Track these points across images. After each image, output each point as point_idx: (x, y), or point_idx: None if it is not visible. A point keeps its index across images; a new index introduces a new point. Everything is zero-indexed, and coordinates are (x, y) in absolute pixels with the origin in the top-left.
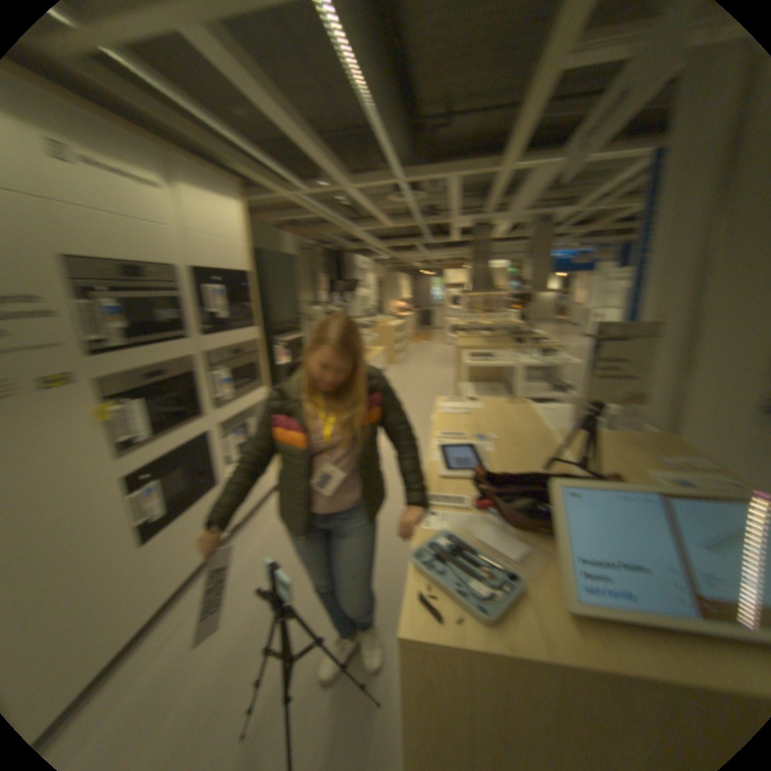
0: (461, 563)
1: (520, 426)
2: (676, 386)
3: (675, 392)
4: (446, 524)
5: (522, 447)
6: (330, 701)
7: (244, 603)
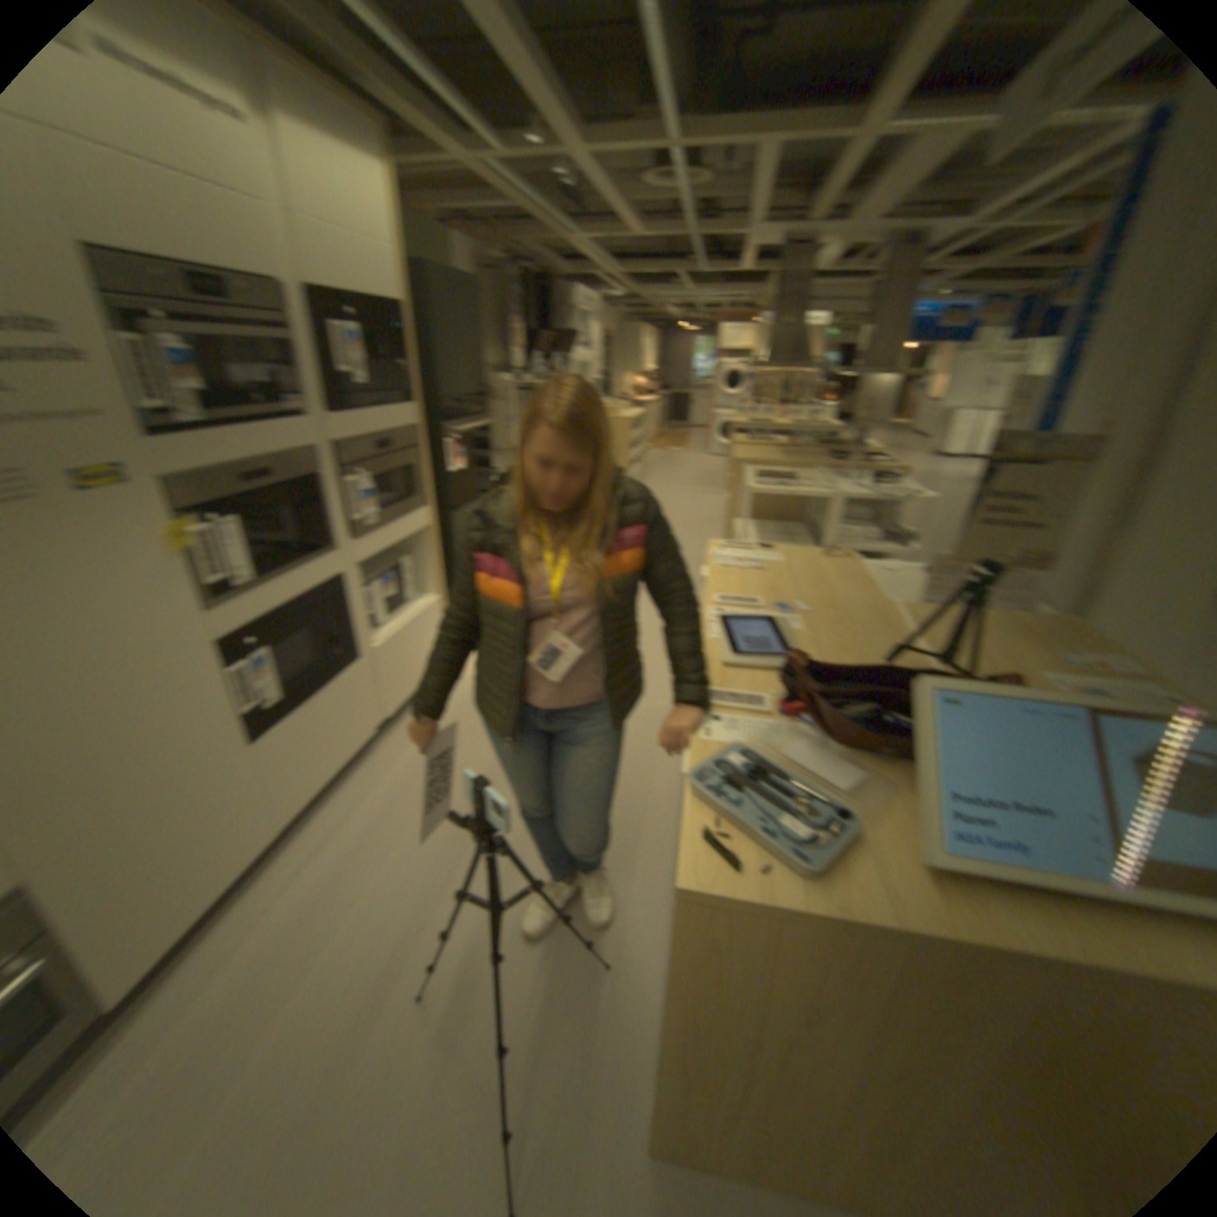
0: (764, 791)
1: (845, 594)
2: (1103, 546)
3: (1099, 554)
4: (737, 735)
5: (849, 627)
6: (540, 959)
7: (409, 828)
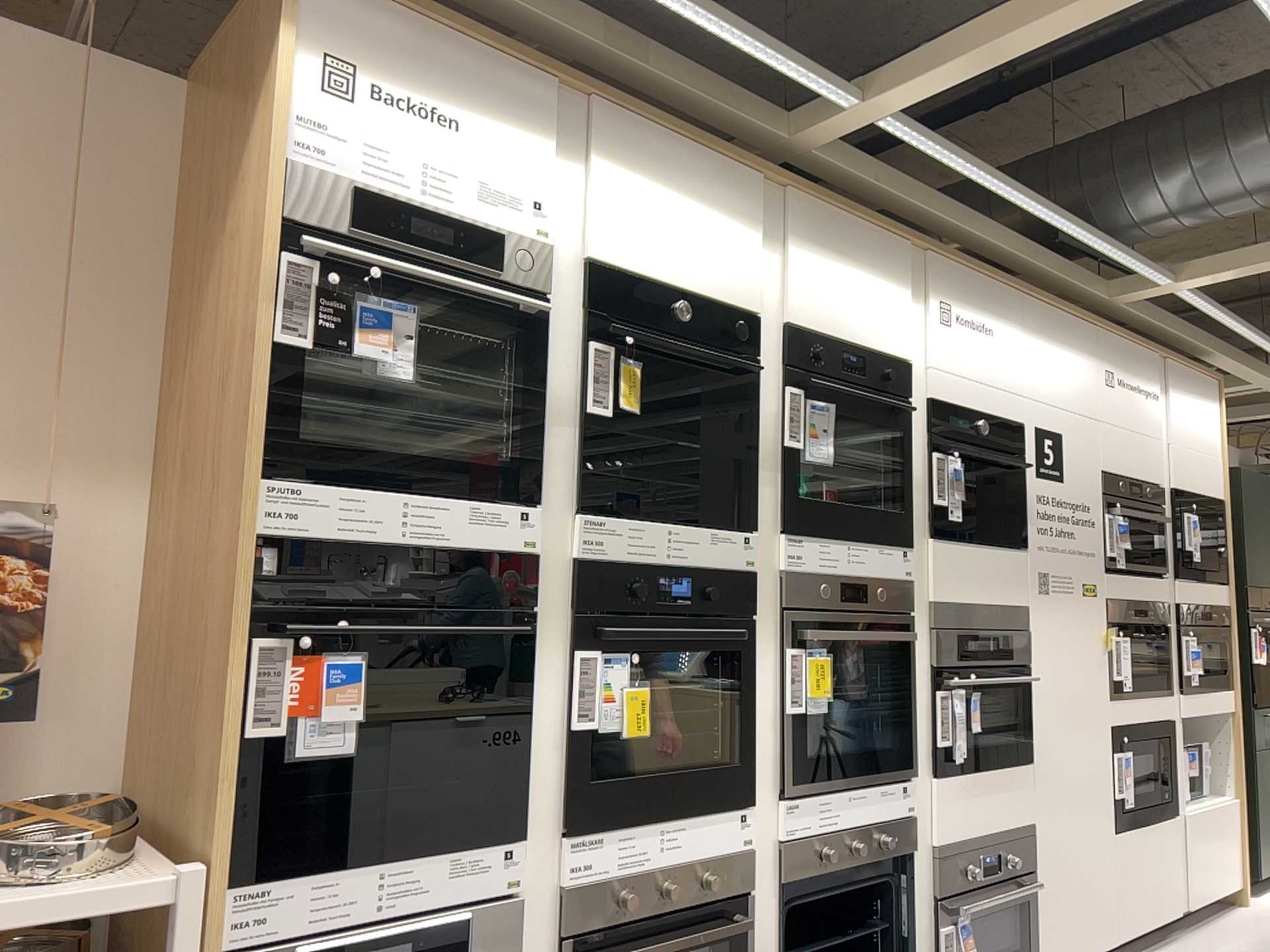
0: None
1: None
2: None
3: None
4: None
5: None
6: None
7: None
